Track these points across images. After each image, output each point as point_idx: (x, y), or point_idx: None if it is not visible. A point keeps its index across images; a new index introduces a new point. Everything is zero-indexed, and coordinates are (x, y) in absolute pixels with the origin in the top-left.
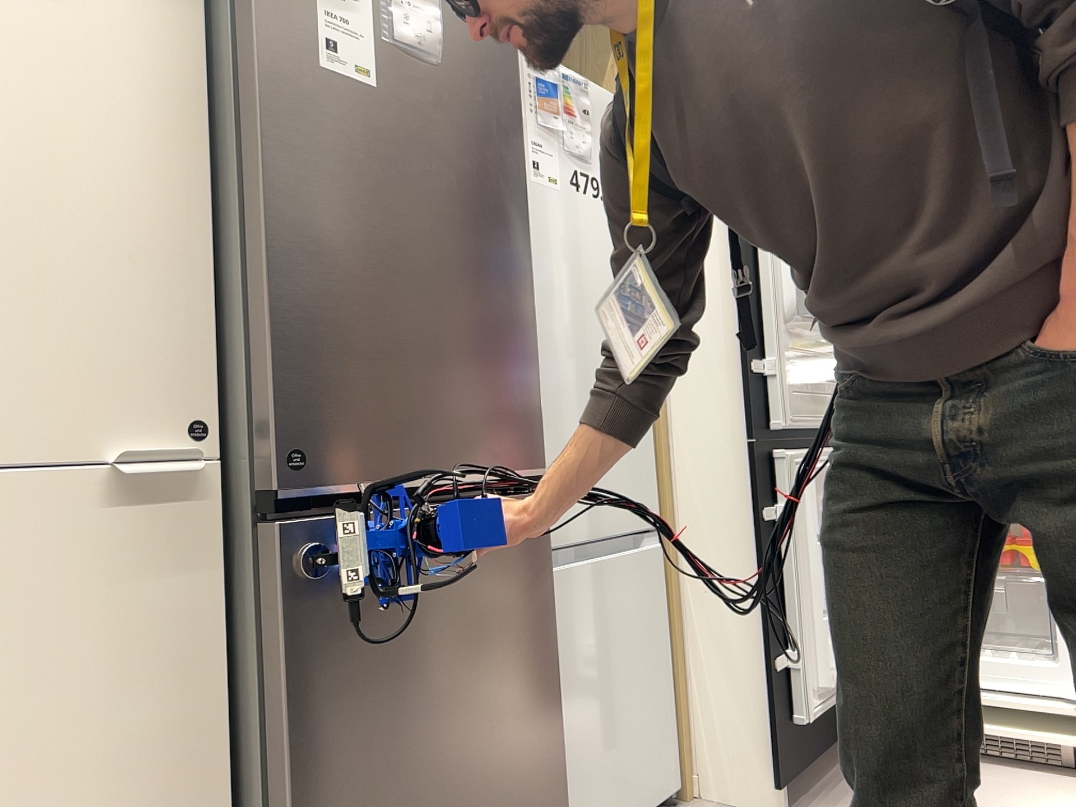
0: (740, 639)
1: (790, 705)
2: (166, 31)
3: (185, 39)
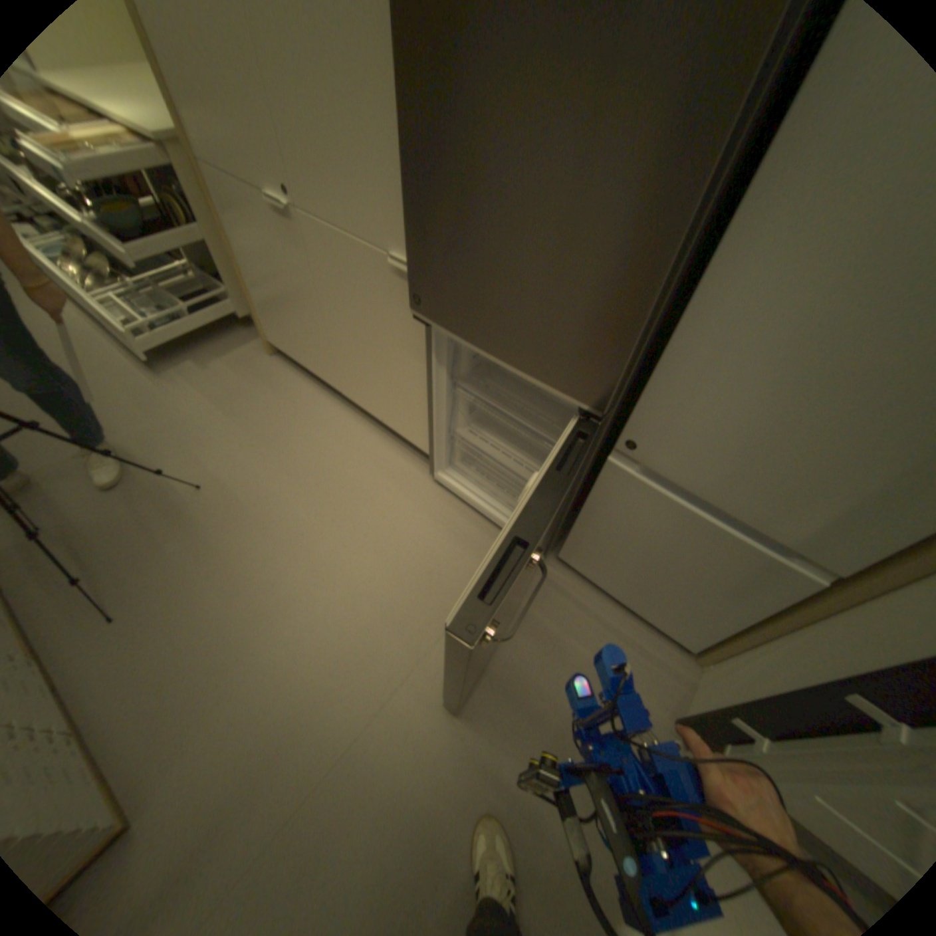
0: (769, 687)
1: (733, 740)
2: None
3: None
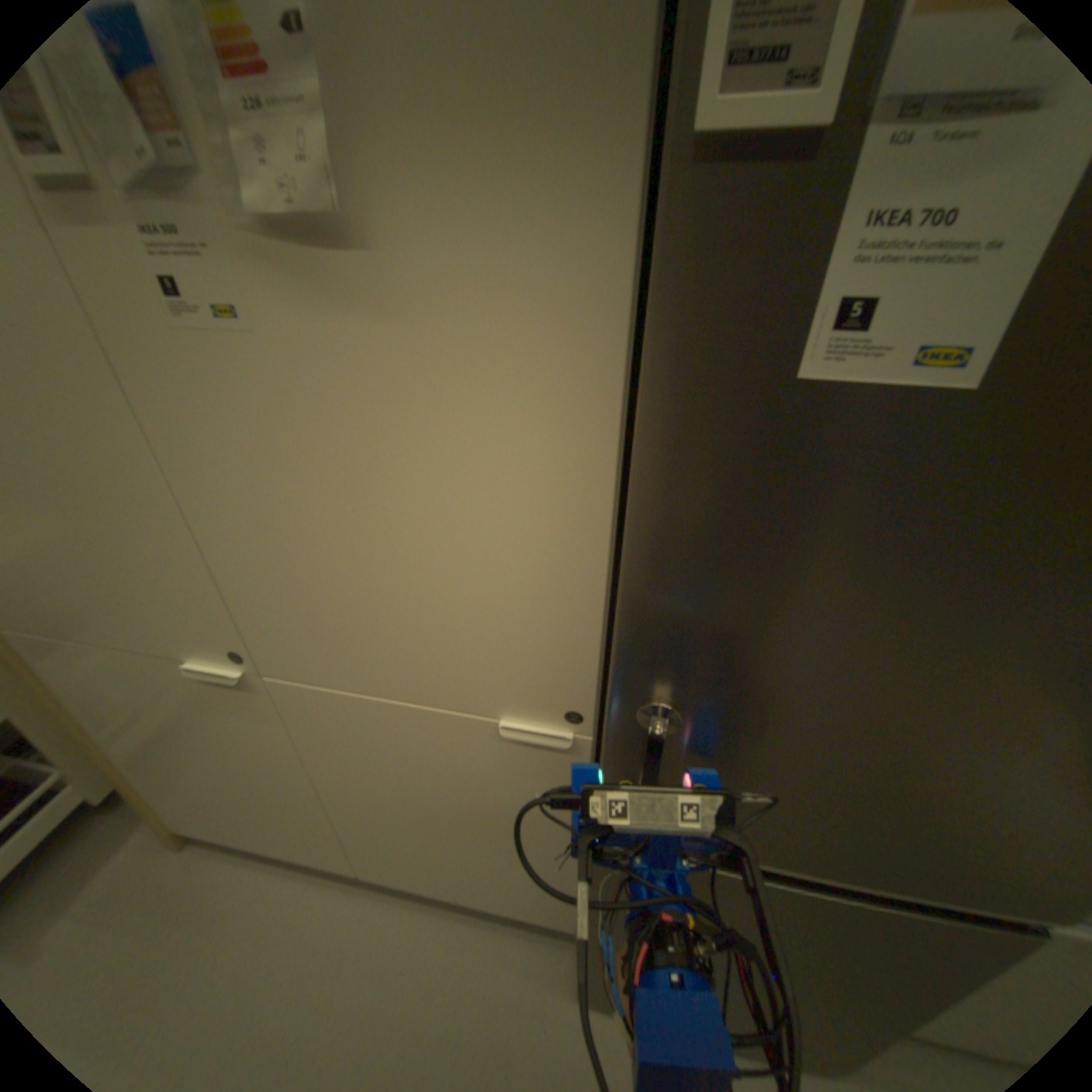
0: None
1: None
2: (567, 296)
3: (597, 299)
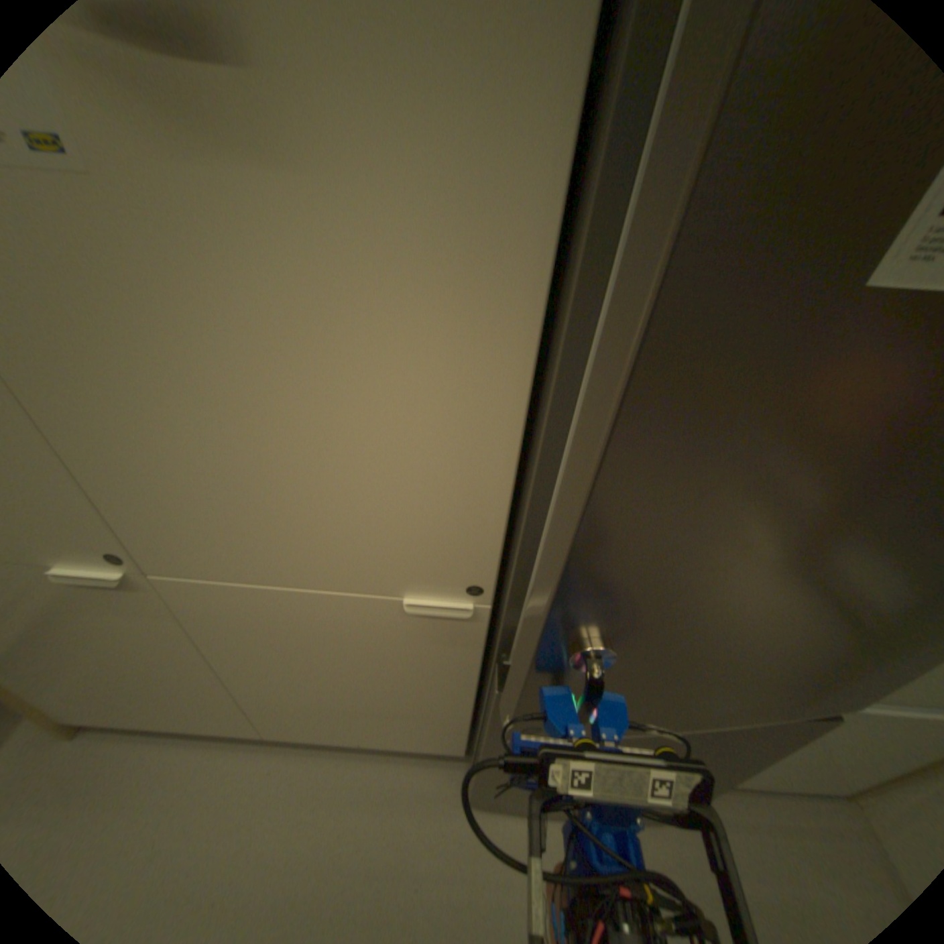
0: None
1: None
2: (498, 150)
3: (533, 155)
